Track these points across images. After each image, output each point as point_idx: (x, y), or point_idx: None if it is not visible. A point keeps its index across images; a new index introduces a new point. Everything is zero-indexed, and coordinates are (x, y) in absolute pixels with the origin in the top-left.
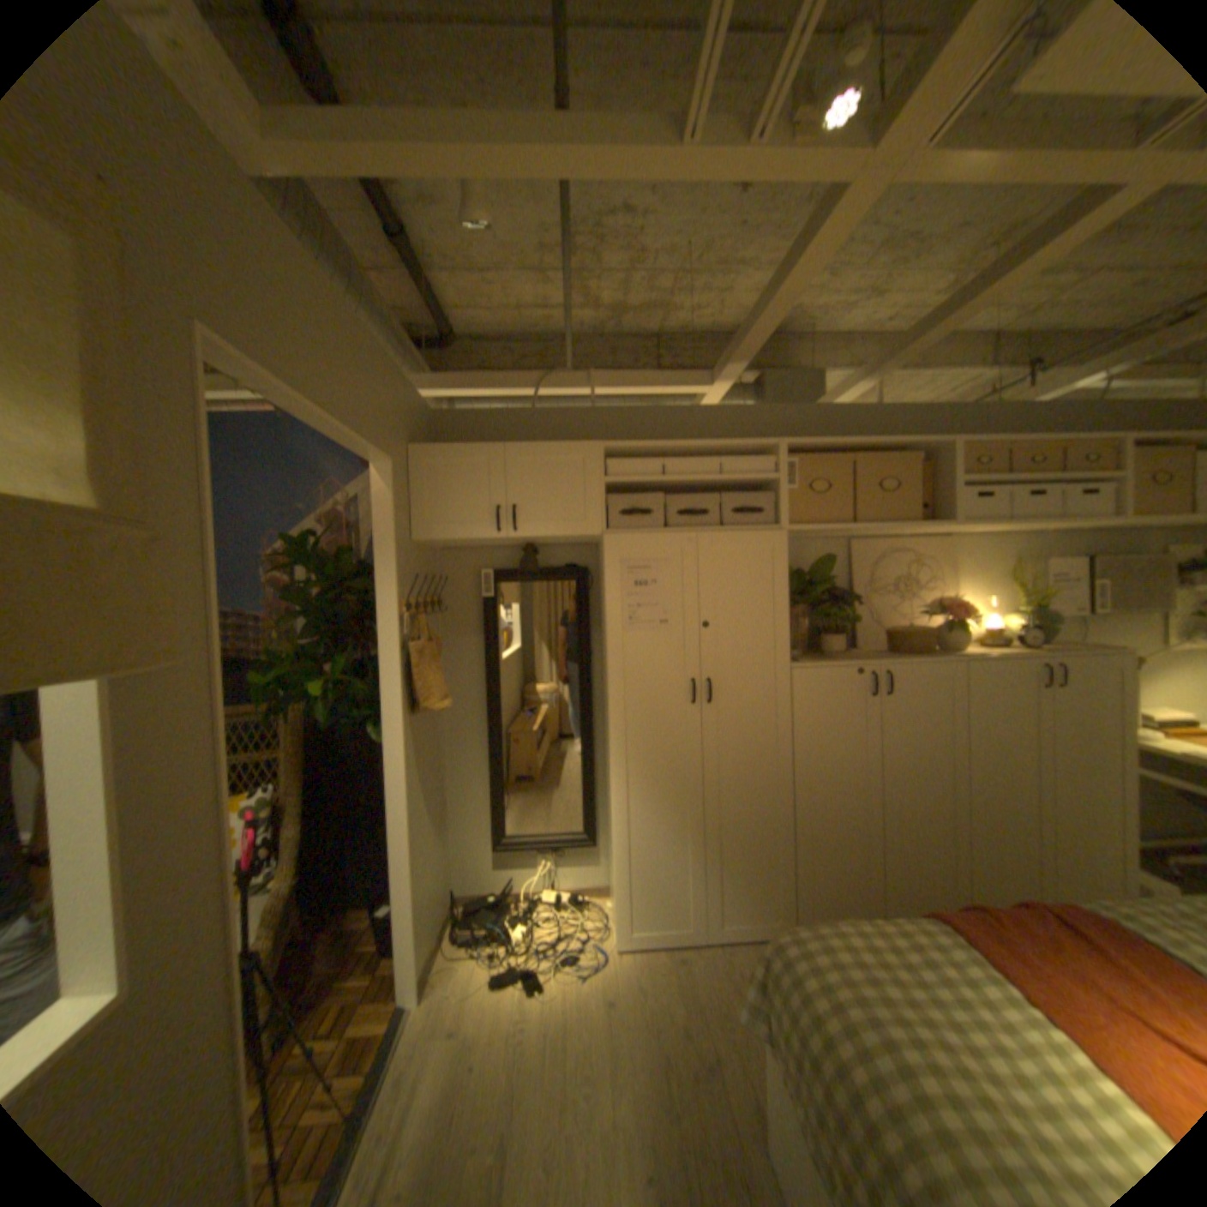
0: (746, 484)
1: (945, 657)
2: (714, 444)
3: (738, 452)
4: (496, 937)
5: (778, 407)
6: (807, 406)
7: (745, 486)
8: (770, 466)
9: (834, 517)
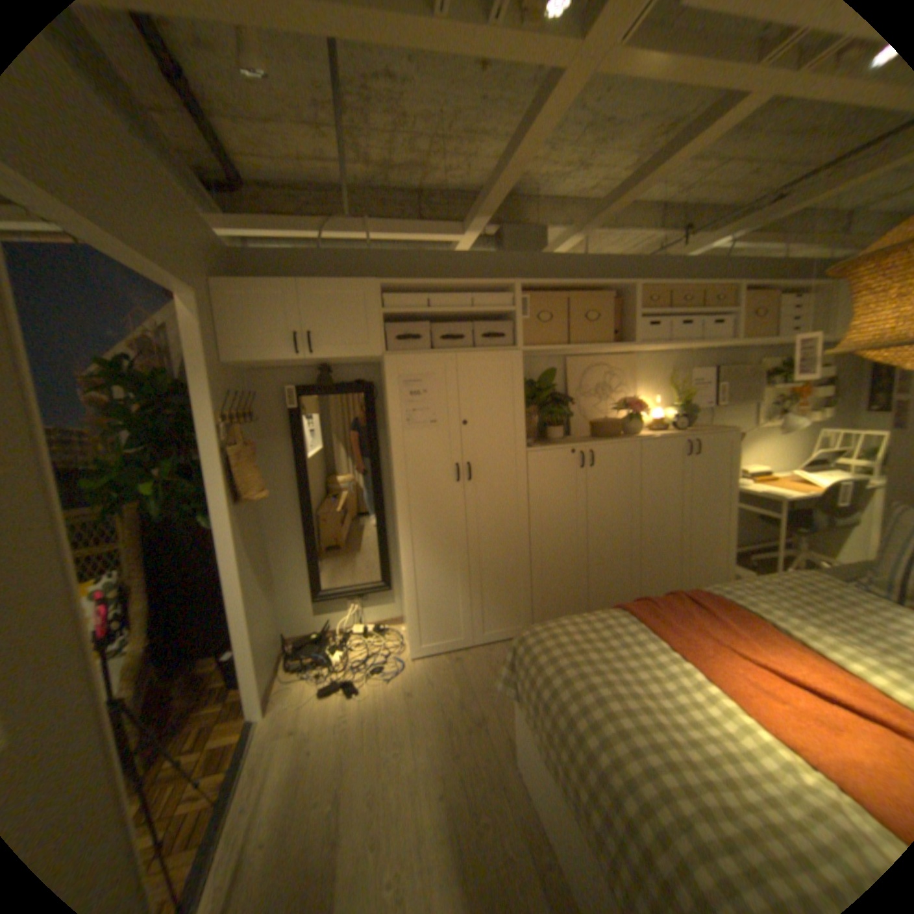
0: (492, 314)
1: (628, 438)
2: (467, 282)
3: (485, 289)
4: (321, 661)
5: (514, 254)
6: (535, 254)
7: (491, 316)
8: (509, 301)
9: (555, 340)
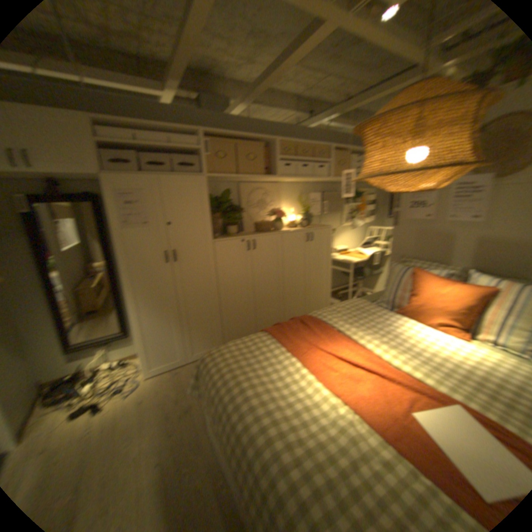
0: (186, 149)
1: (275, 231)
2: (165, 123)
3: (180, 130)
4: (74, 391)
5: (202, 109)
6: (217, 112)
7: (186, 150)
8: (197, 140)
9: (231, 170)
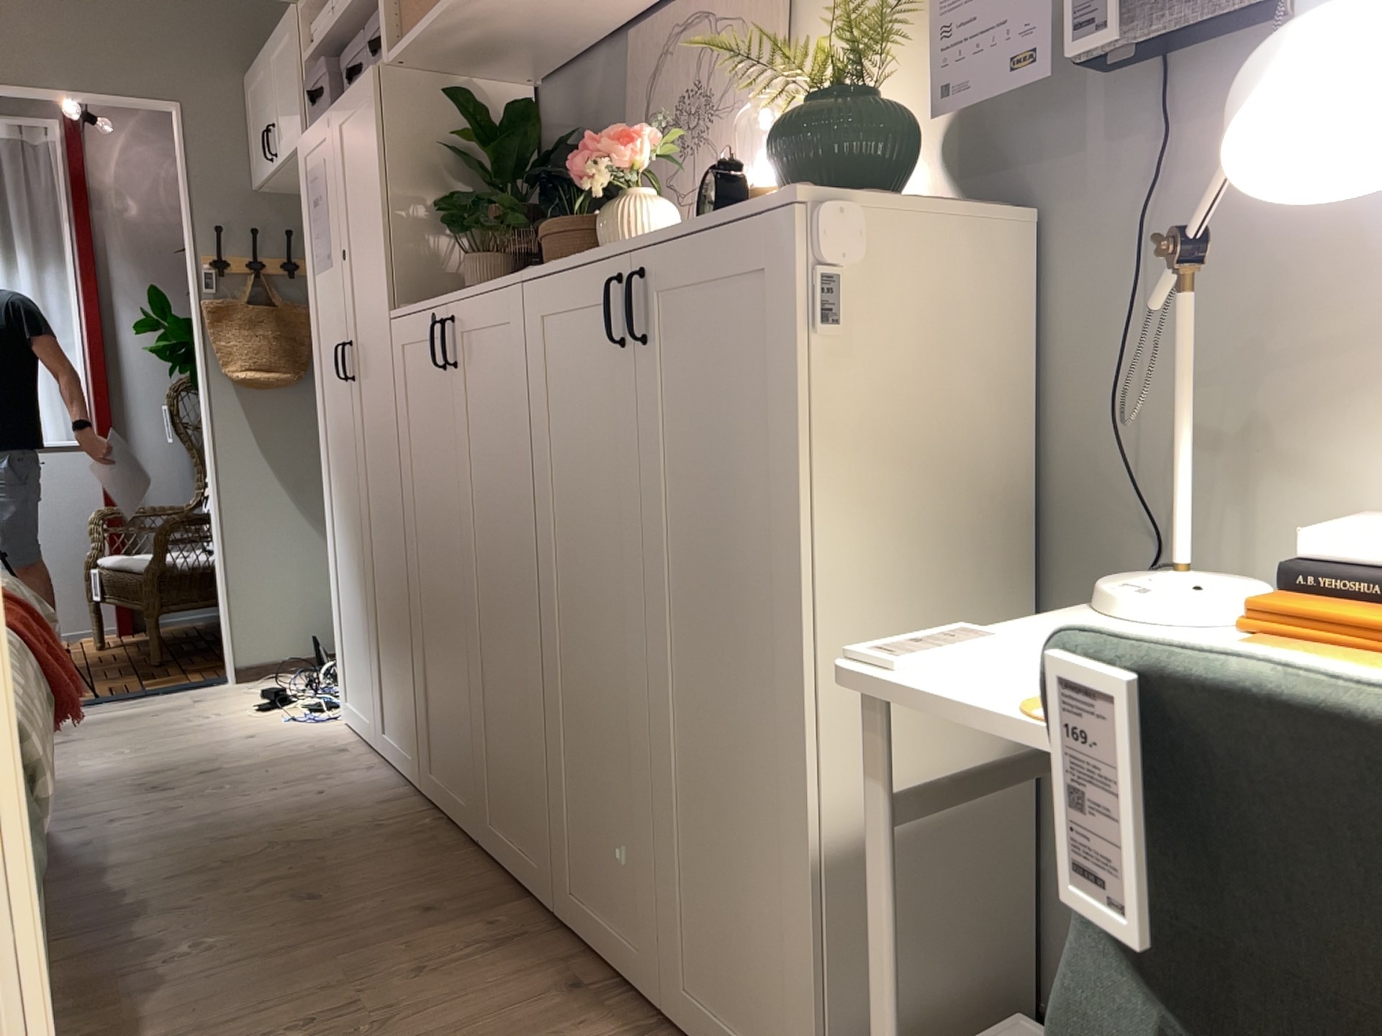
0: None
1: (507, 276)
2: None
3: None
4: (325, 665)
5: None
6: None
7: None
8: None
9: None
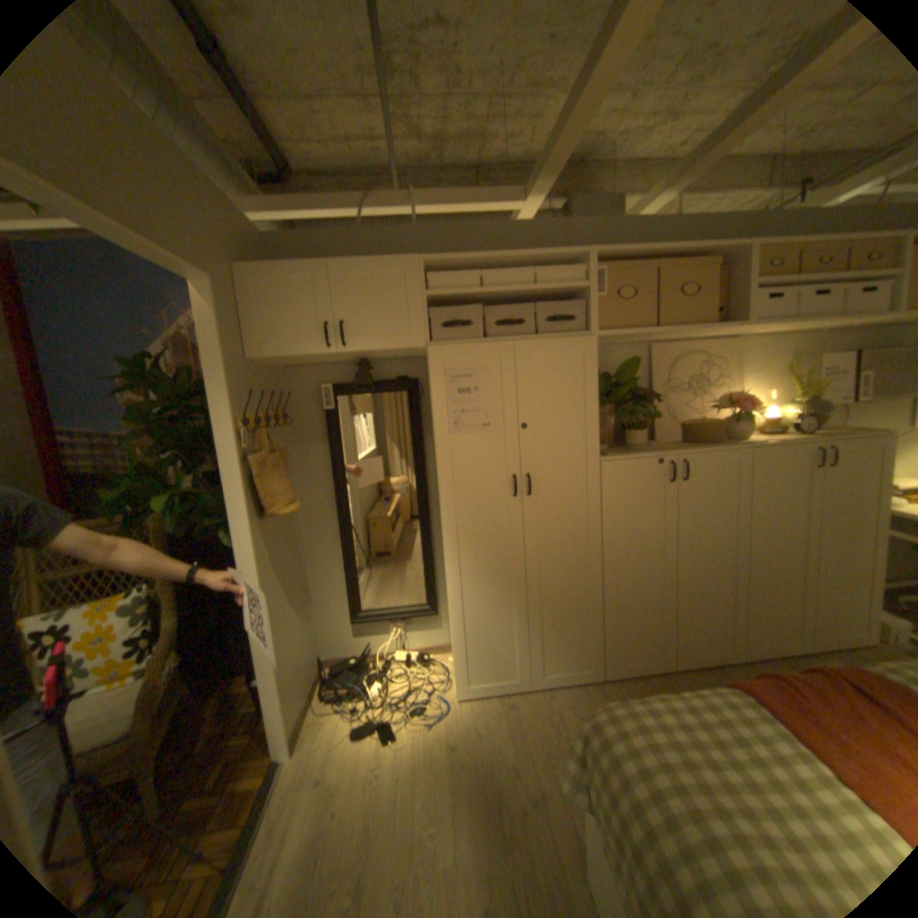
0: (559, 293)
1: (734, 445)
2: (528, 254)
3: (551, 262)
4: (356, 694)
5: (587, 220)
6: (613, 219)
7: (557, 296)
8: (581, 274)
9: (638, 323)
